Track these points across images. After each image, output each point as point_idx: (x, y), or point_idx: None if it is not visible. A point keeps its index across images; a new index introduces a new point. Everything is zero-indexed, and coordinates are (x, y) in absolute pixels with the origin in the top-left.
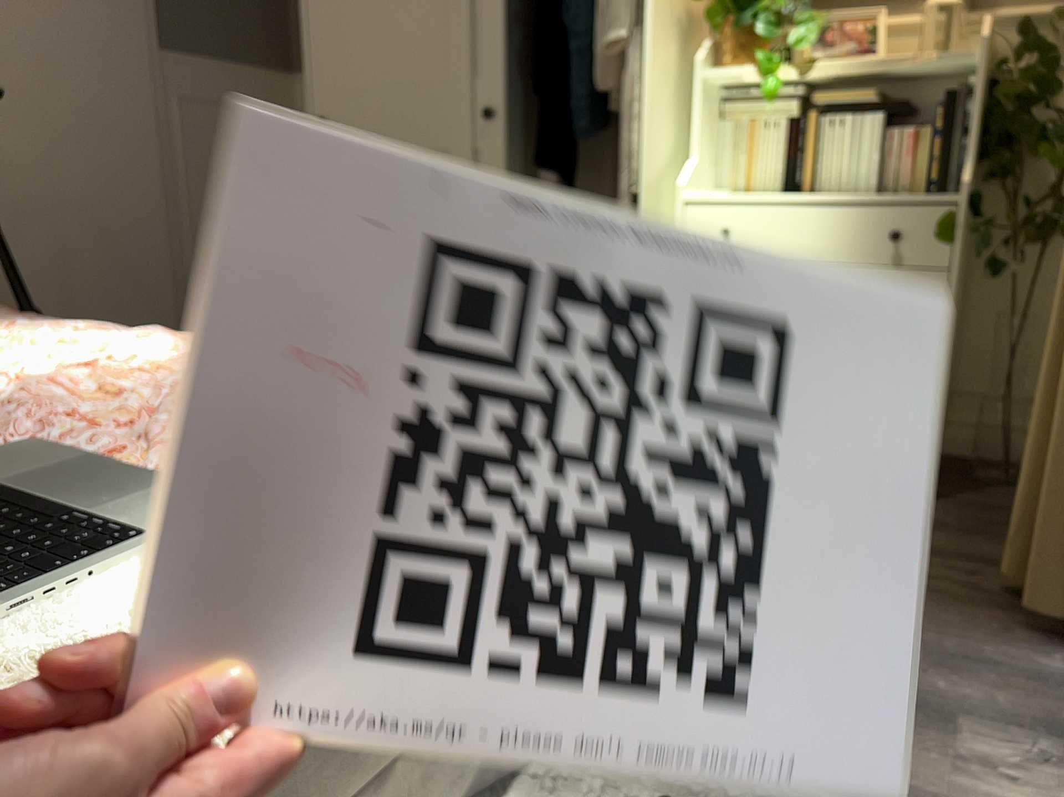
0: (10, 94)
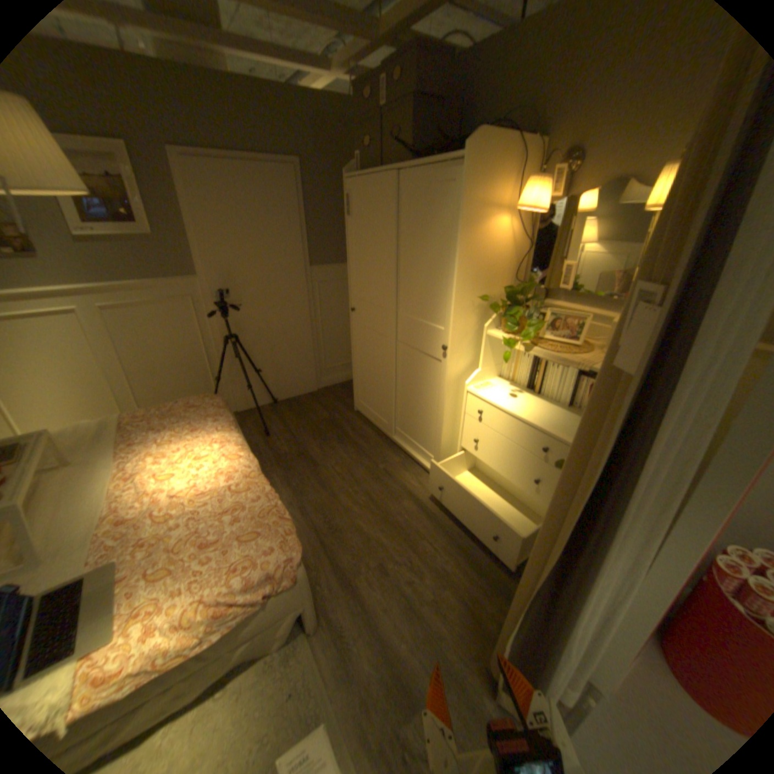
0: (252, 297)
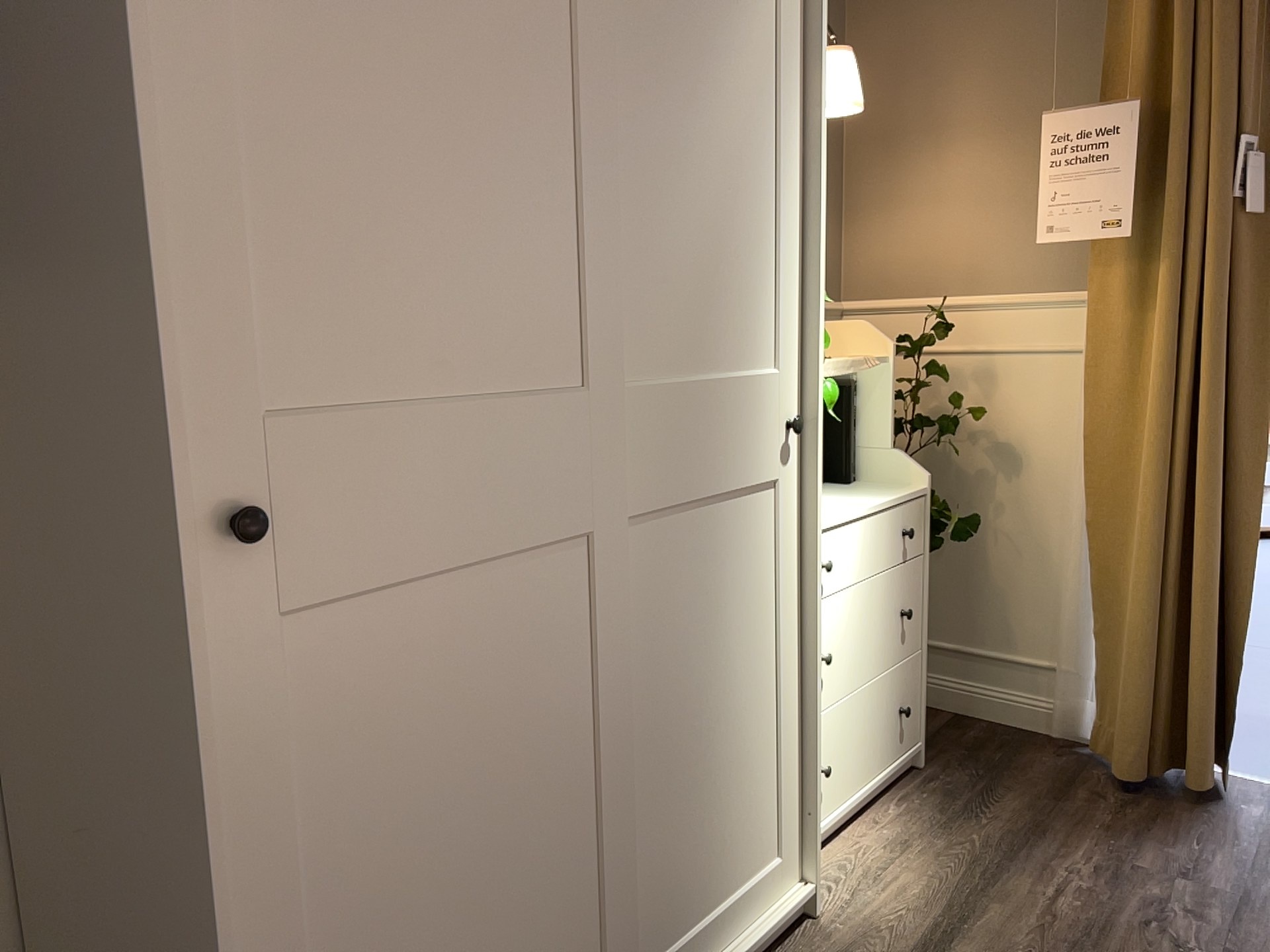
0: None
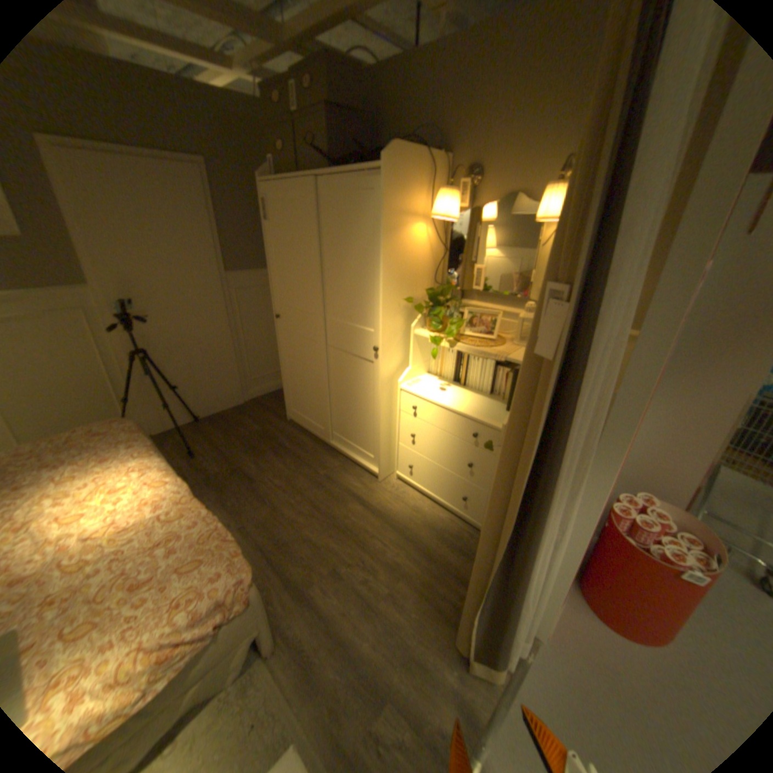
0: (159, 307)
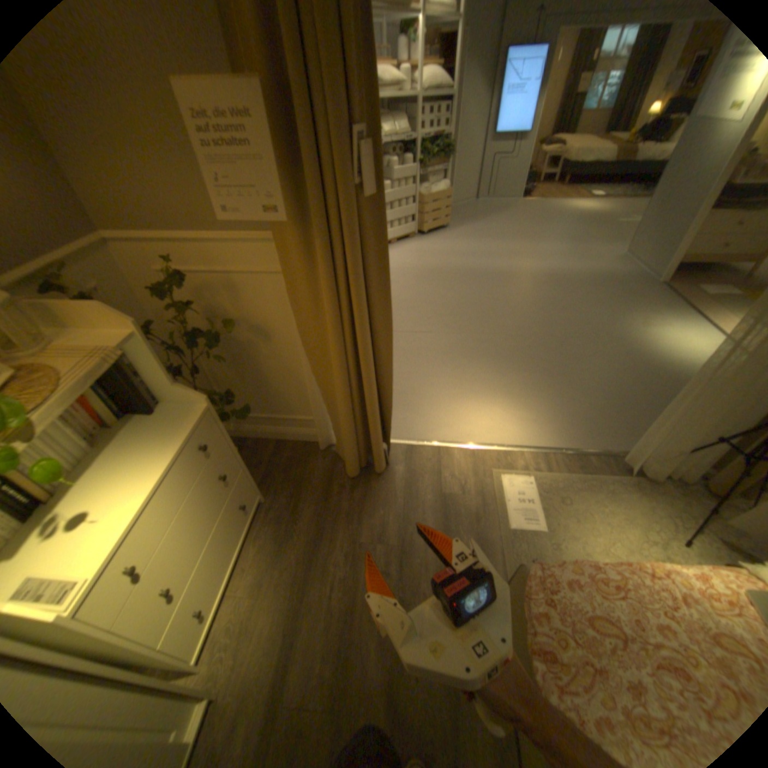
0: None
